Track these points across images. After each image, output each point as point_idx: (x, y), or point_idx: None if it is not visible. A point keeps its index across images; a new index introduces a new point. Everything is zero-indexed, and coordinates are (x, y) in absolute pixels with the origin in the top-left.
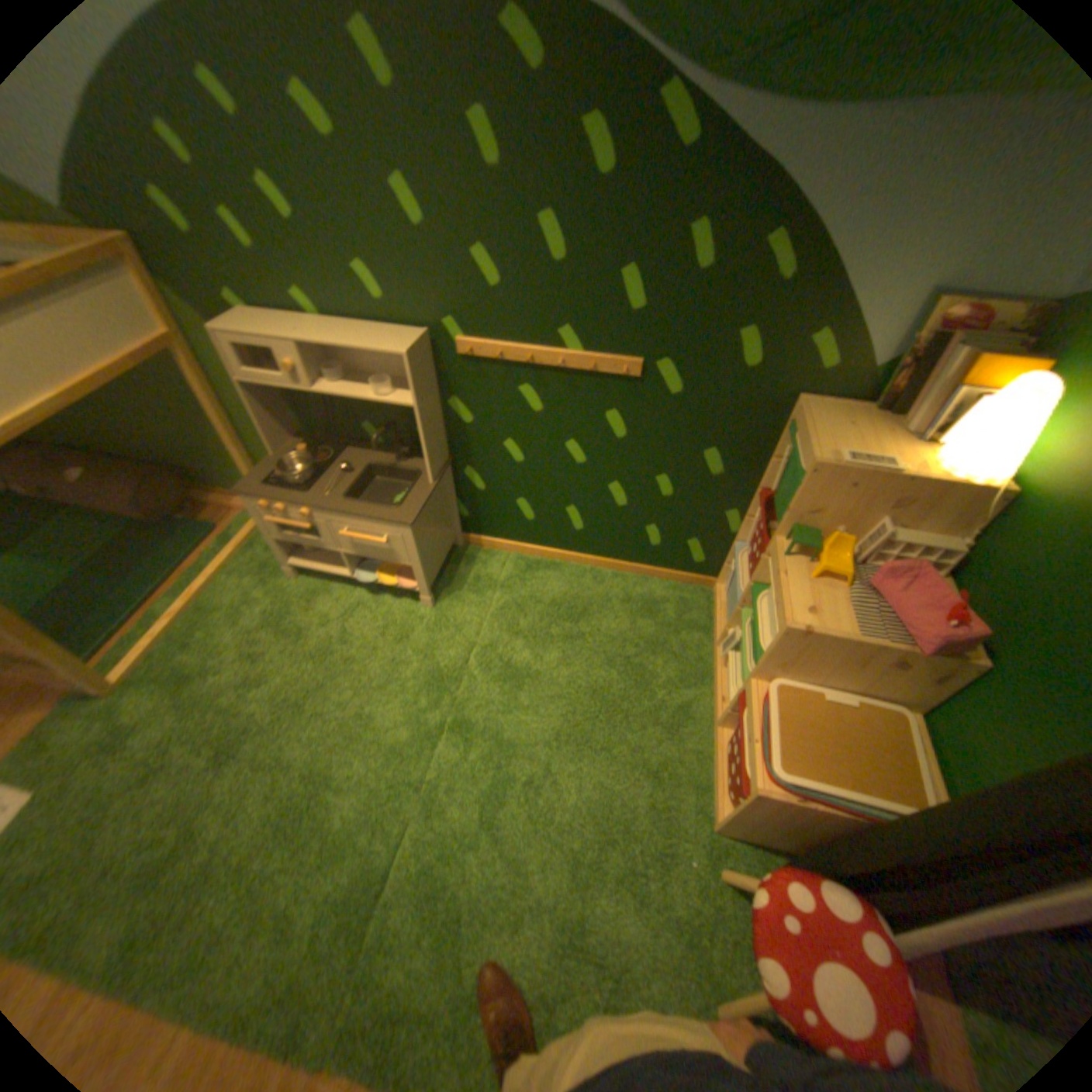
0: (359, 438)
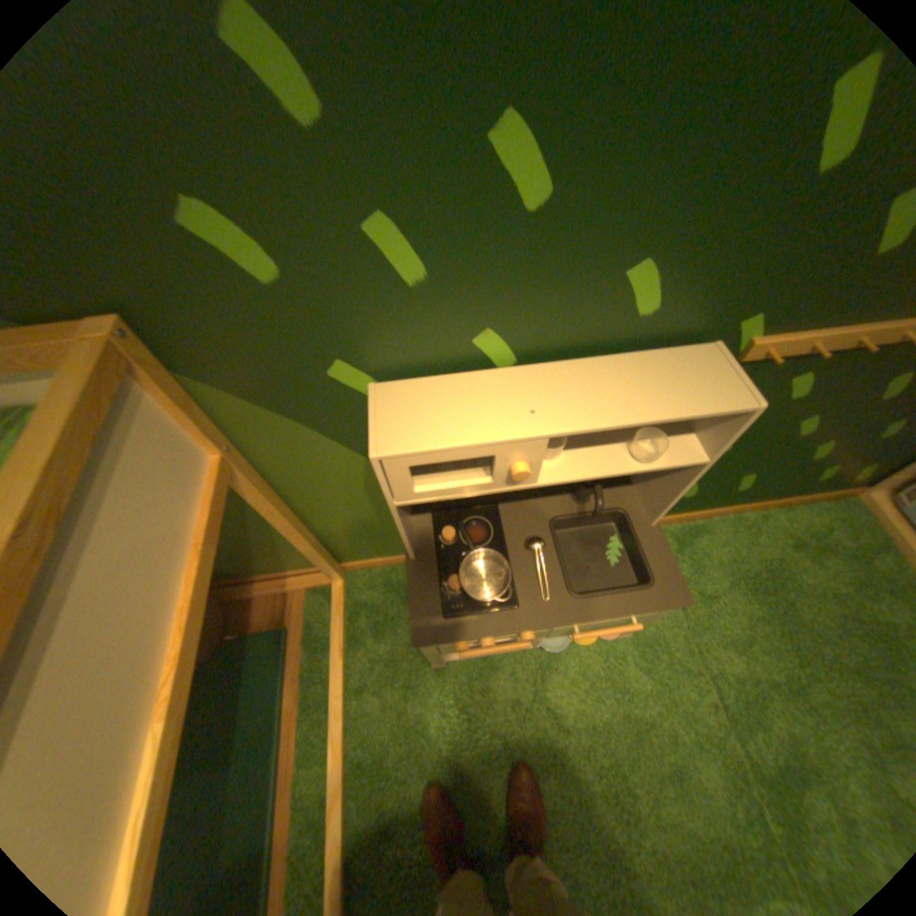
0: None
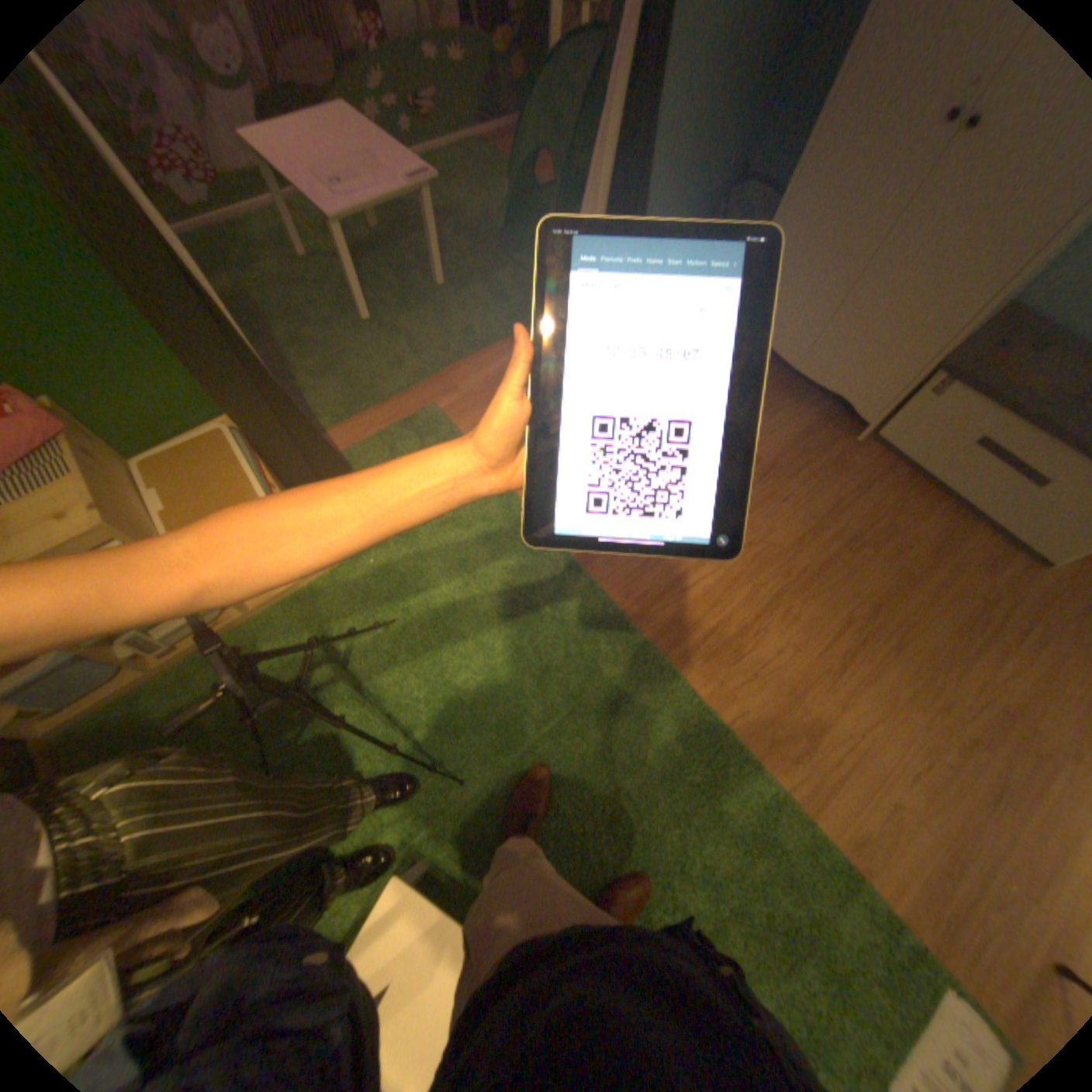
0: None
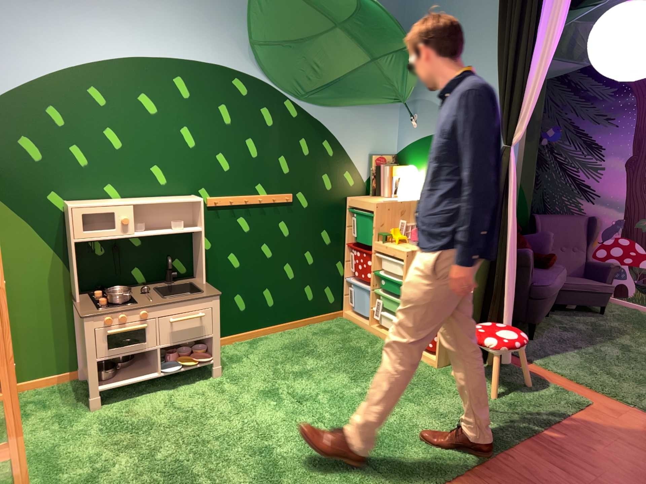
0: (127, 282)
